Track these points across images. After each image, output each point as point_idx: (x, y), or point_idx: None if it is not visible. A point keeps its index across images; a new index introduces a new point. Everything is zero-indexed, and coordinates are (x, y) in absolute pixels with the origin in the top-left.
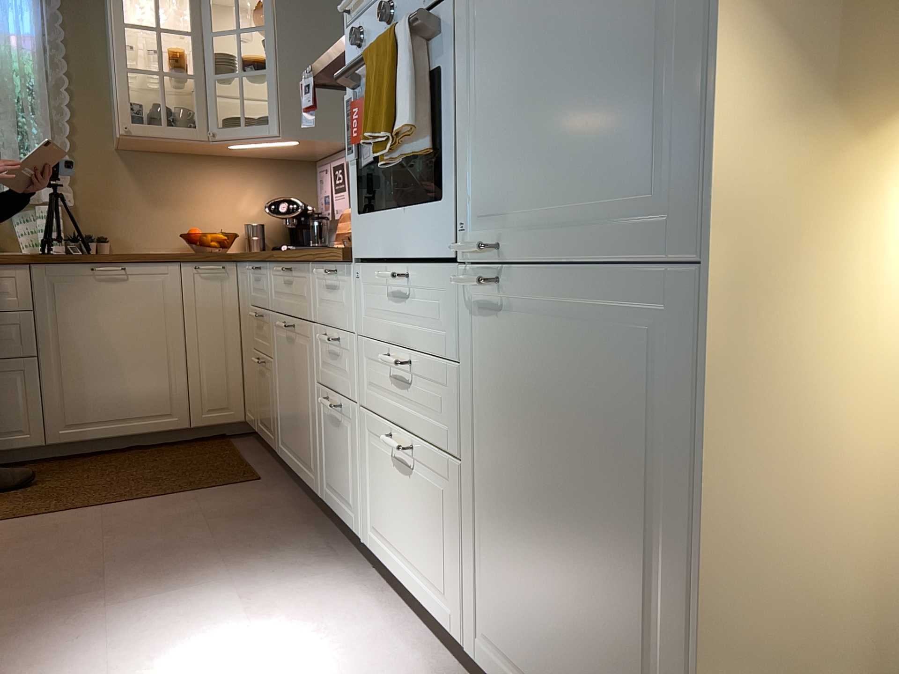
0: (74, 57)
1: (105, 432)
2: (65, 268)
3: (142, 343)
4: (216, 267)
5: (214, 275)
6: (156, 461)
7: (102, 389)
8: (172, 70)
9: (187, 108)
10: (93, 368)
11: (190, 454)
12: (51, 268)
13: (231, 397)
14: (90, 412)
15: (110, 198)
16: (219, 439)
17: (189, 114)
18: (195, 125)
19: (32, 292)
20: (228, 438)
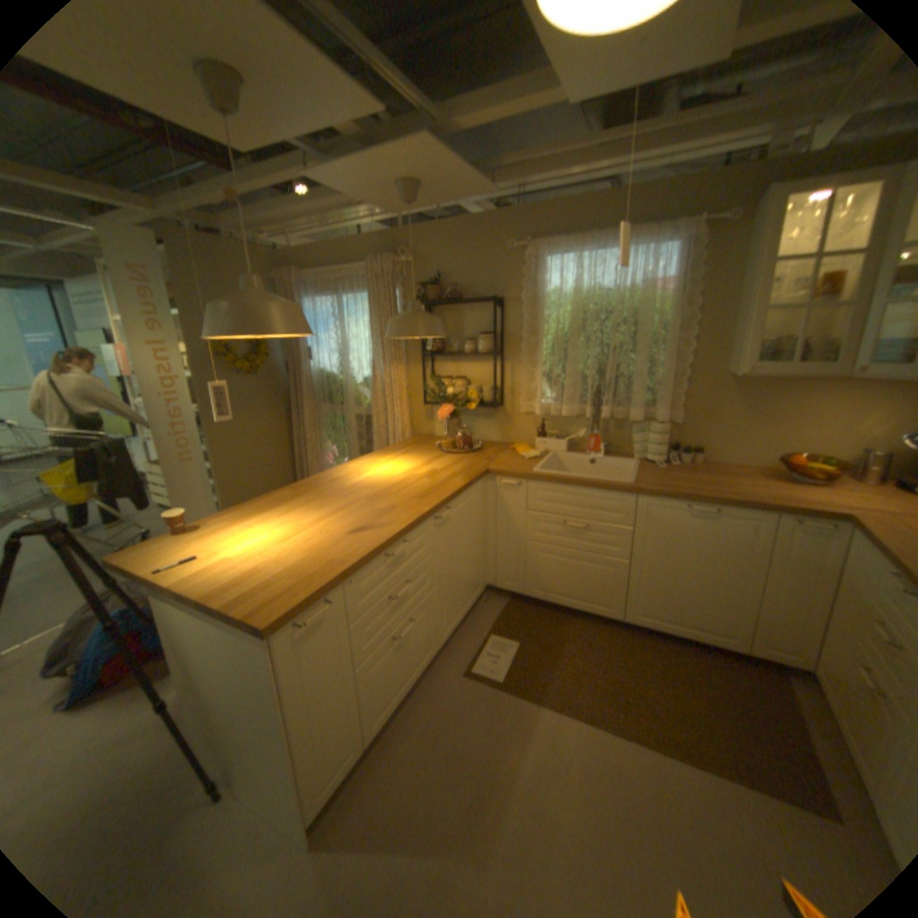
0: (708, 289)
1: (670, 630)
2: (665, 501)
3: (720, 575)
4: (826, 527)
5: (819, 533)
6: (711, 684)
7: (674, 599)
8: (821, 297)
9: (830, 338)
10: (671, 582)
11: (745, 690)
12: (653, 500)
13: (804, 647)
14: (661, 612)
15: (713, 414)
16: (777, 672)
17: (830, 344)
18: (835, 357)
19: (635, 514)
20: (788, 674)
